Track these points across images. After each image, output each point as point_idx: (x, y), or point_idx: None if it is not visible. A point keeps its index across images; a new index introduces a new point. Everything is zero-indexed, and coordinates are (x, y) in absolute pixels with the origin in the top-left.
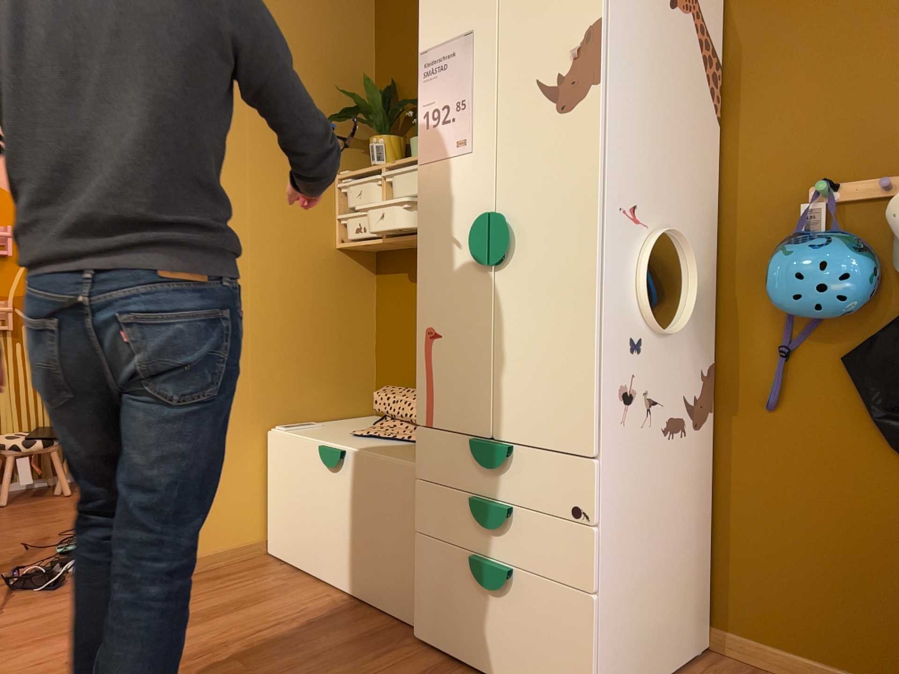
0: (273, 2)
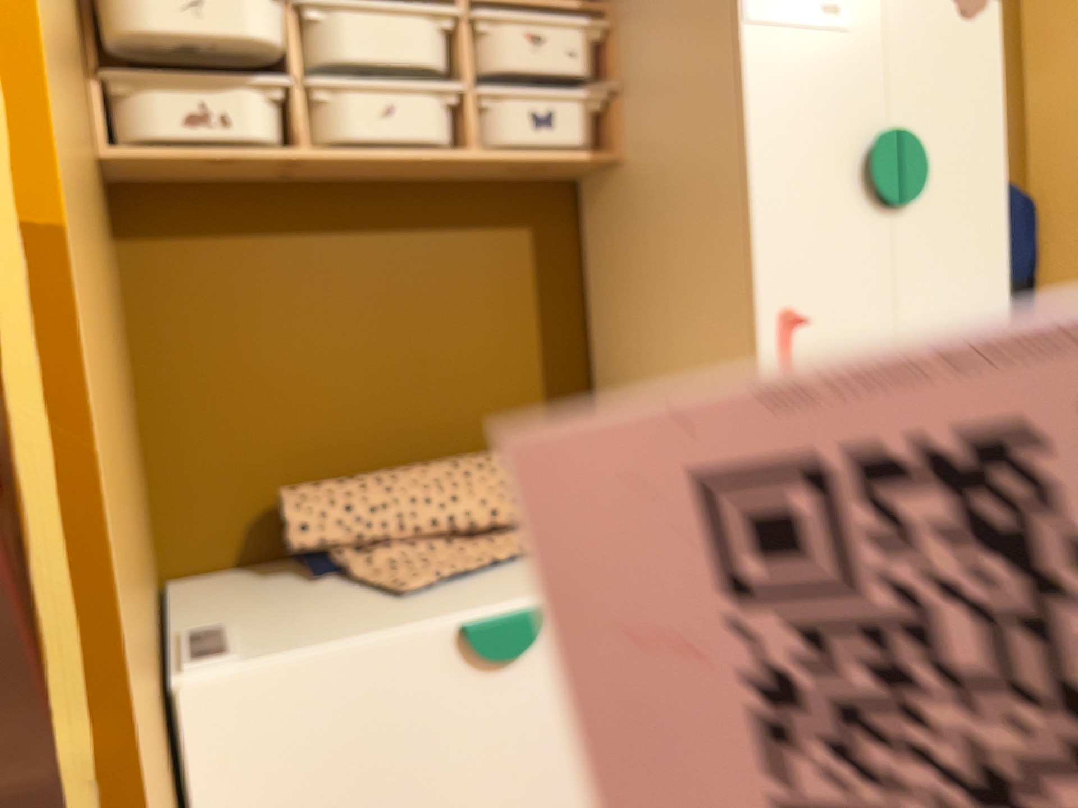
0: None
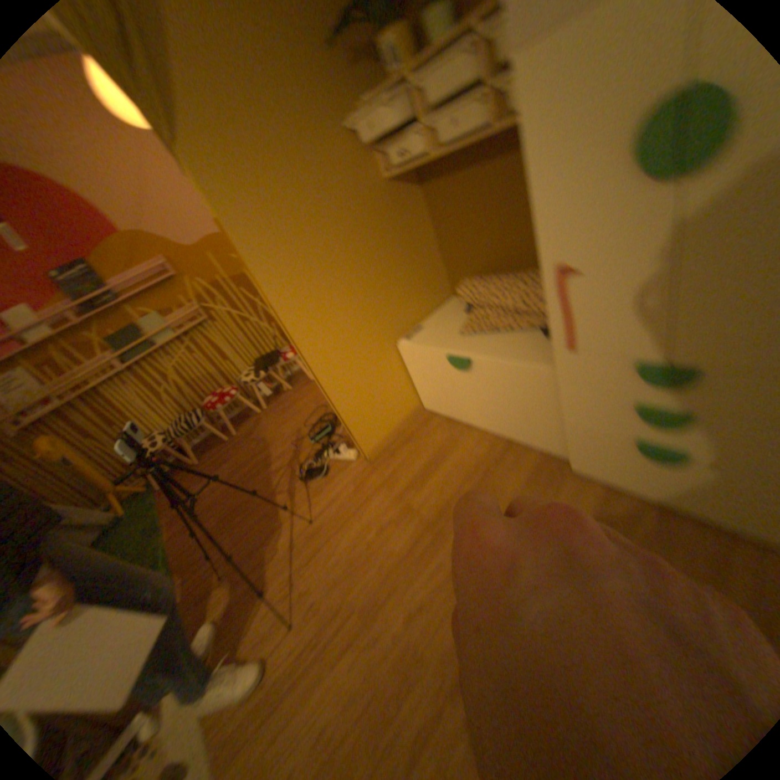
0: None
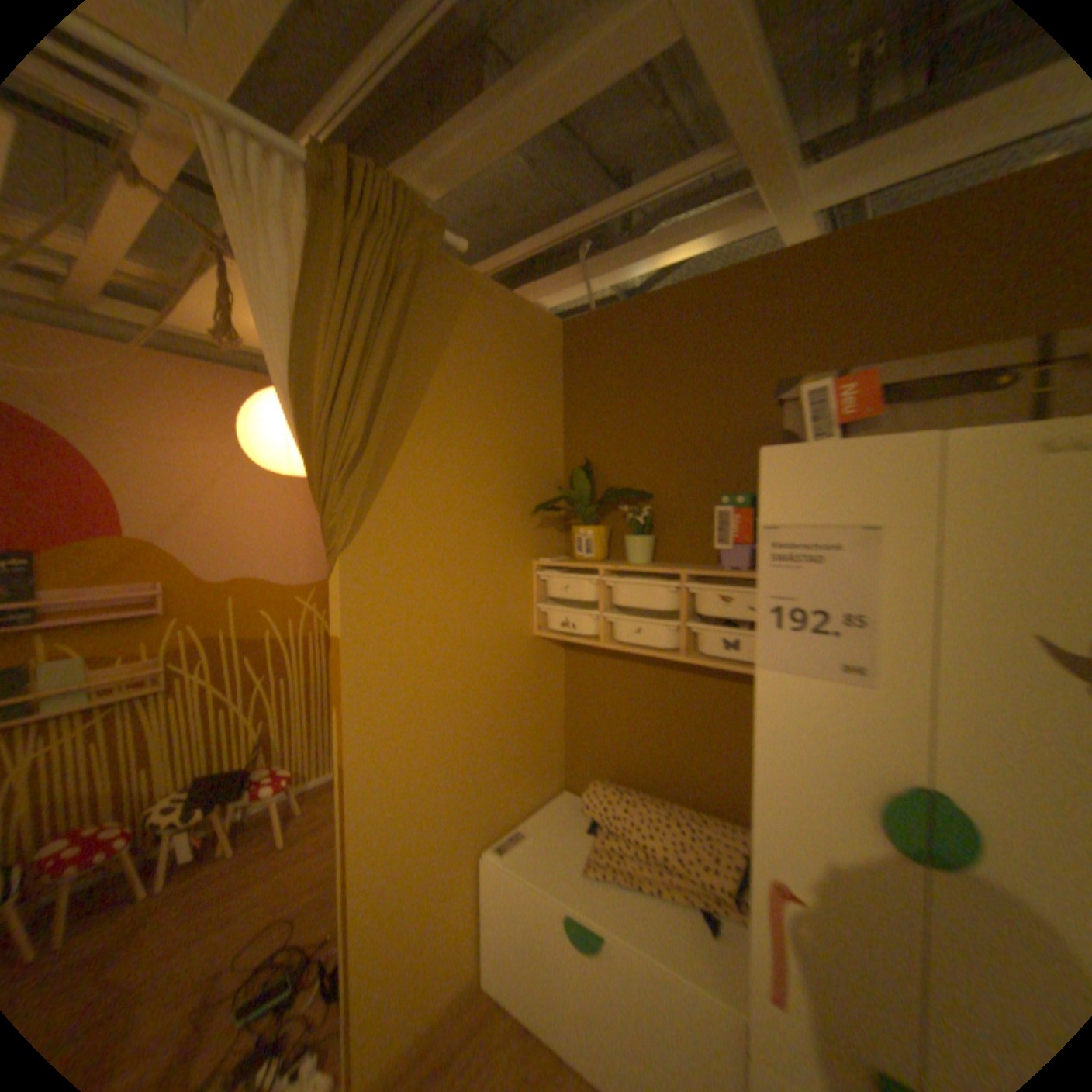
0: (477, 385)
